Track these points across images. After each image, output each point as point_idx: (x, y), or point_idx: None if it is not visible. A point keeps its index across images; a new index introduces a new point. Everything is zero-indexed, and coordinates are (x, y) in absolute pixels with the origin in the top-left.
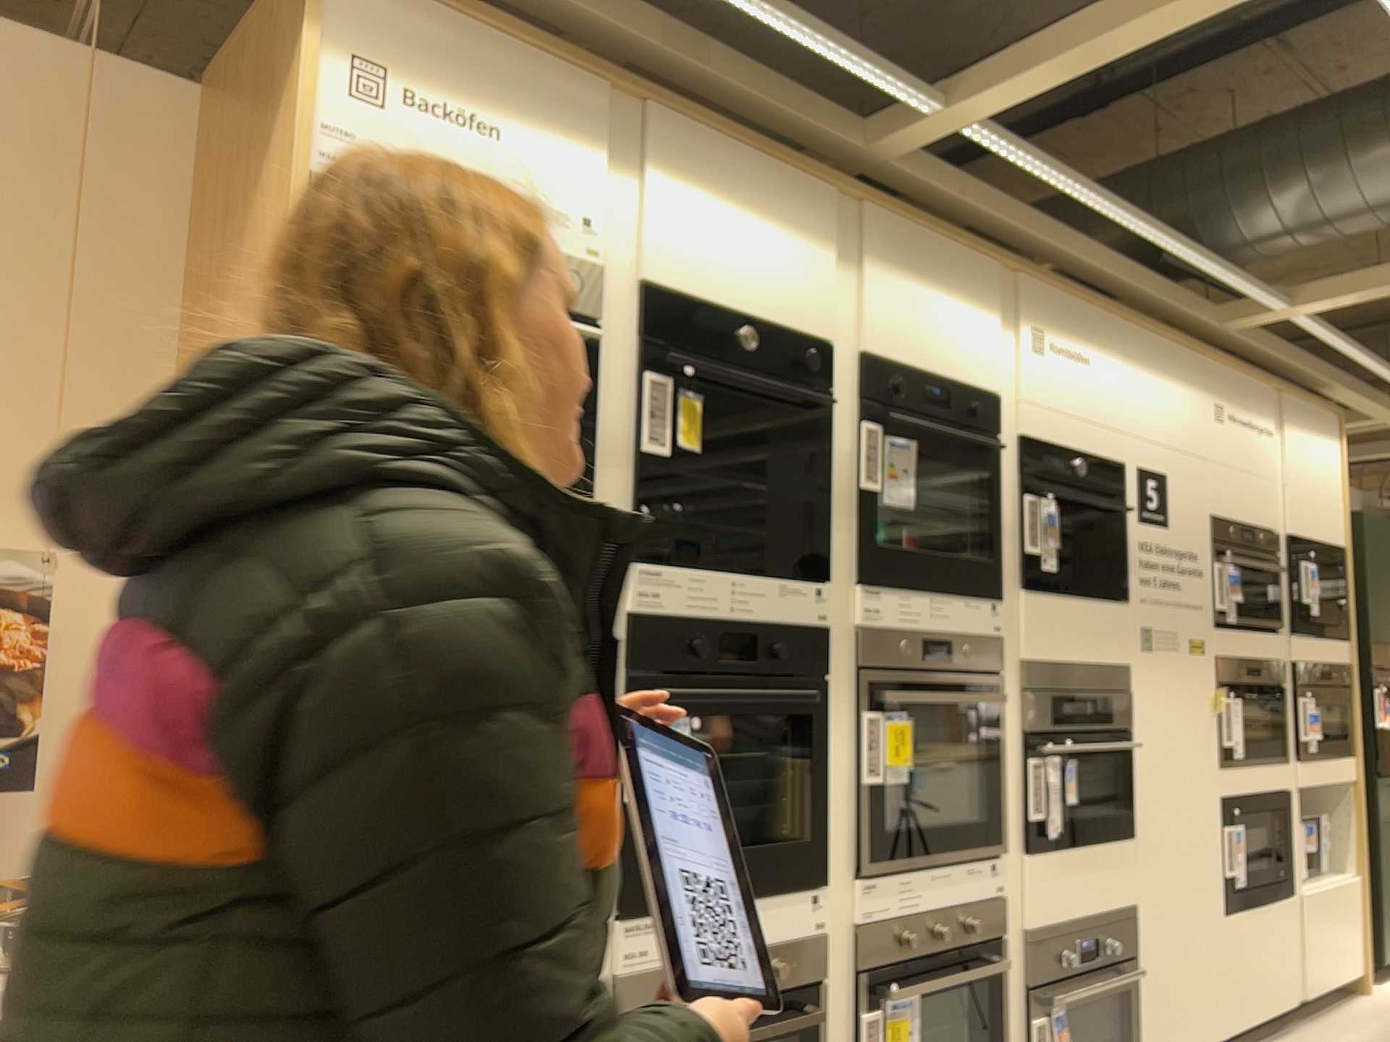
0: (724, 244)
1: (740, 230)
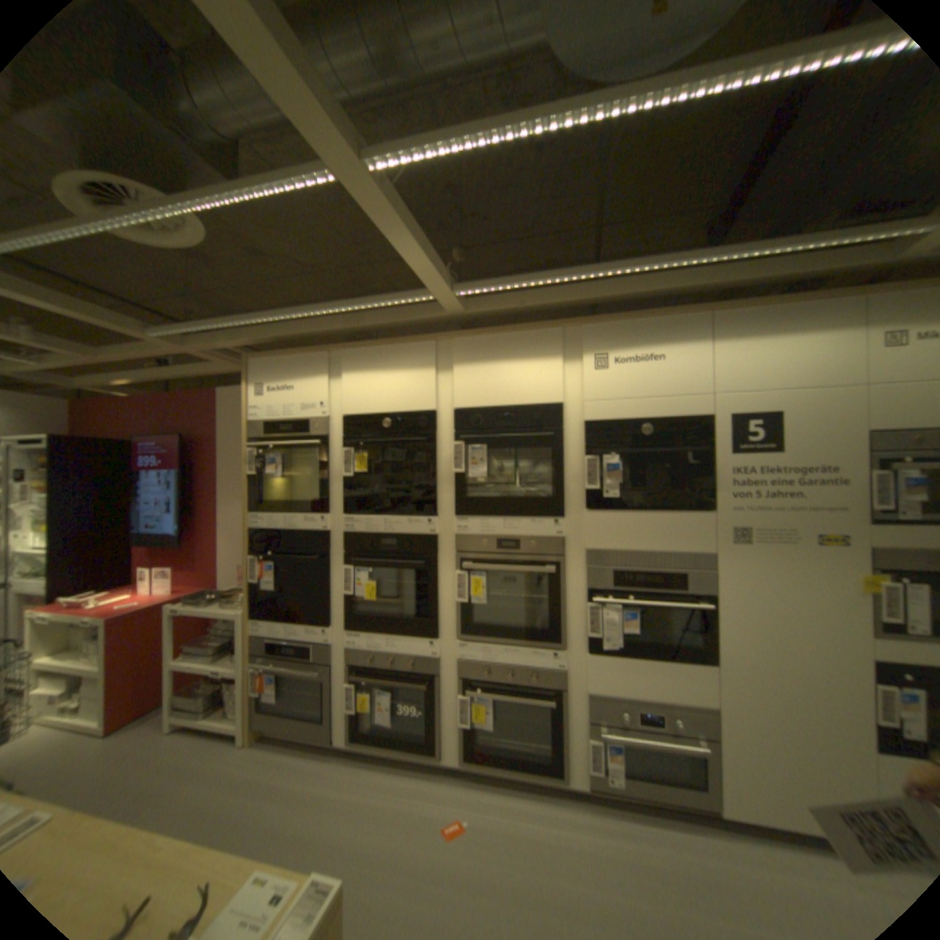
0: (374, 388)
1: (382, 379)
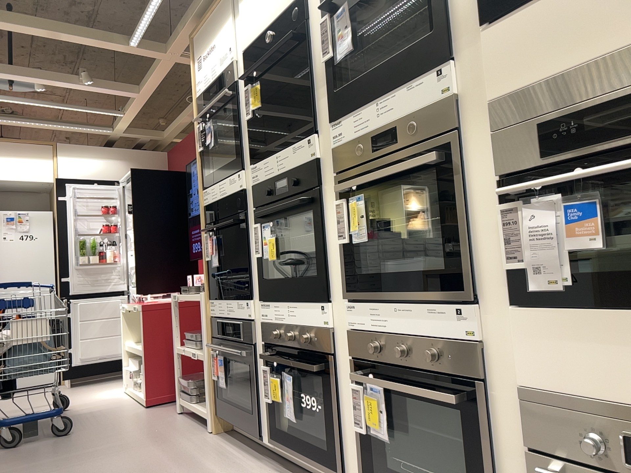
0: (258, 1)
1: None
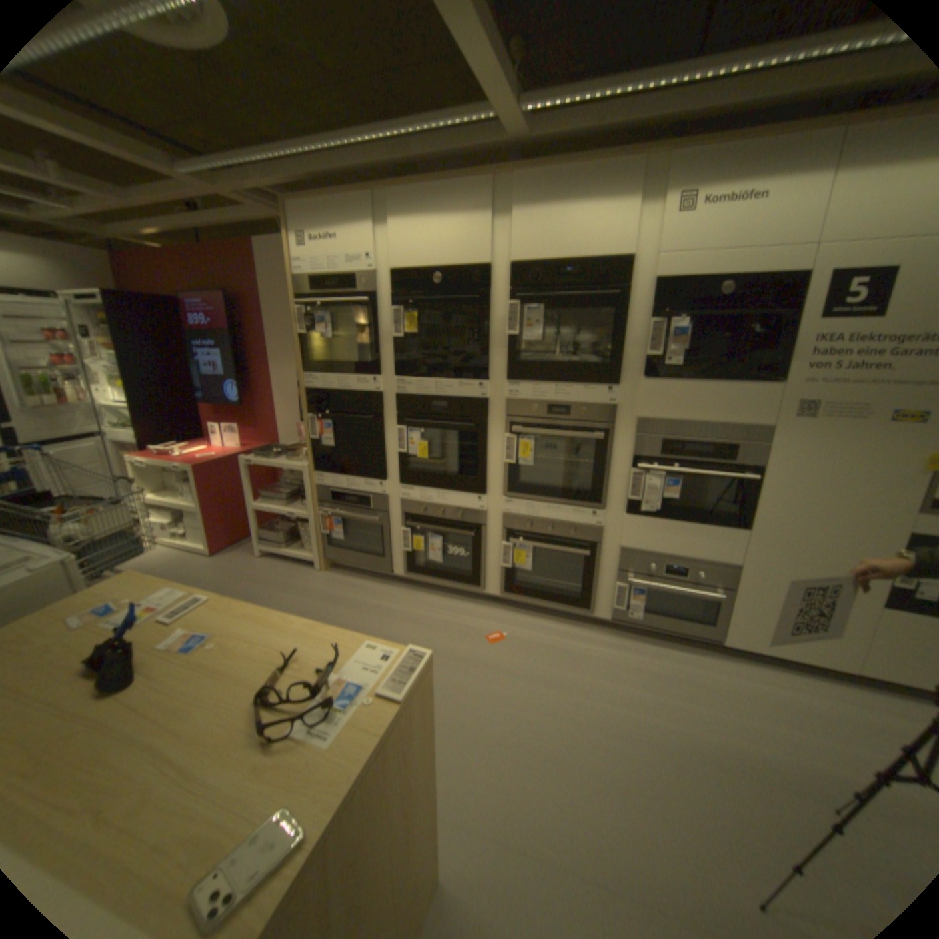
0: (424, 236)
1: (432, 225)
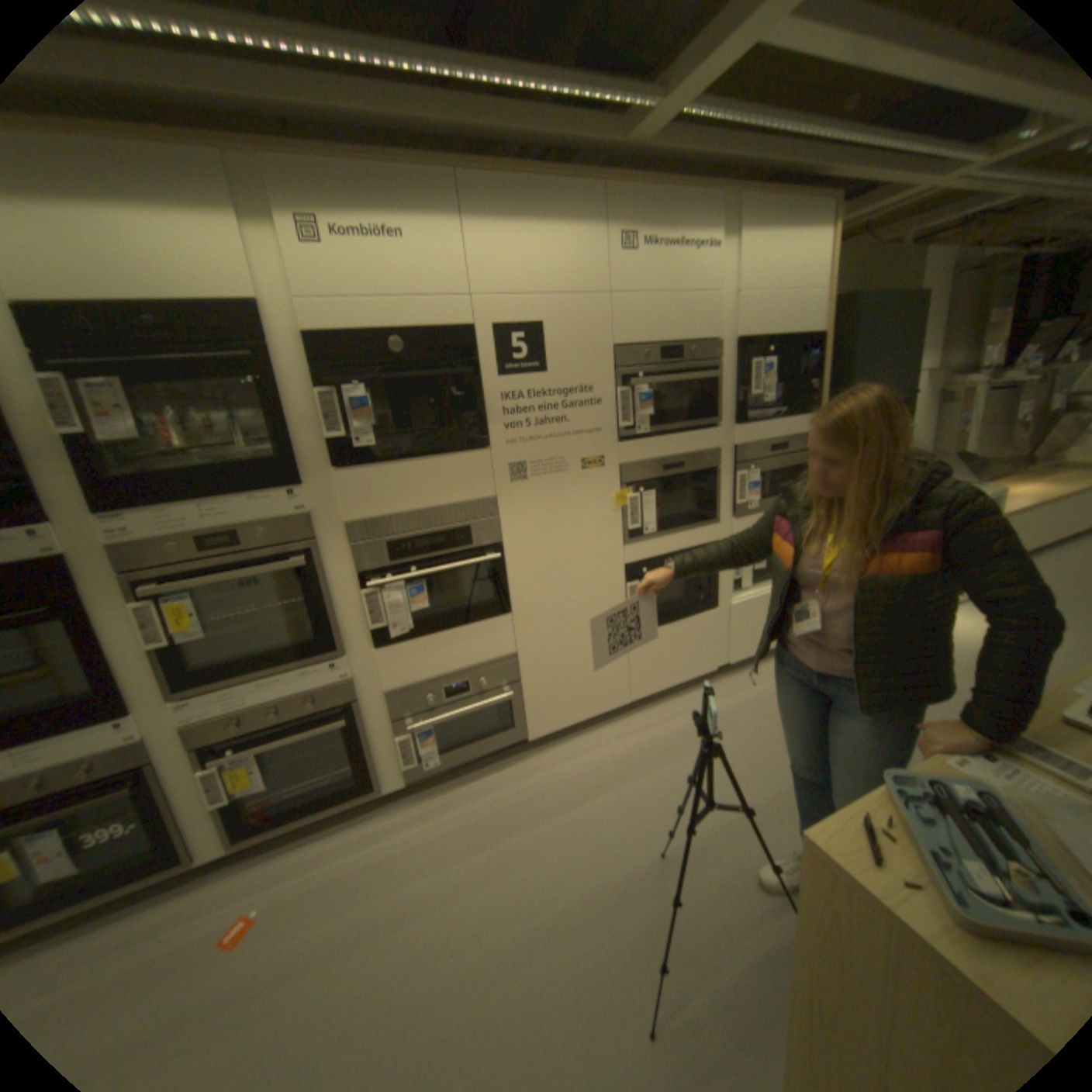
0: None
1: None
